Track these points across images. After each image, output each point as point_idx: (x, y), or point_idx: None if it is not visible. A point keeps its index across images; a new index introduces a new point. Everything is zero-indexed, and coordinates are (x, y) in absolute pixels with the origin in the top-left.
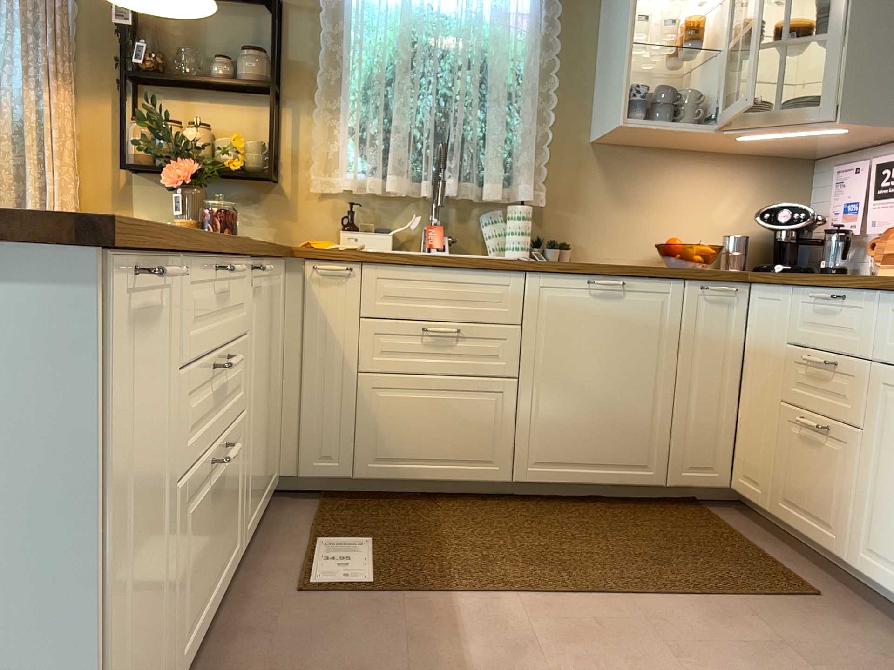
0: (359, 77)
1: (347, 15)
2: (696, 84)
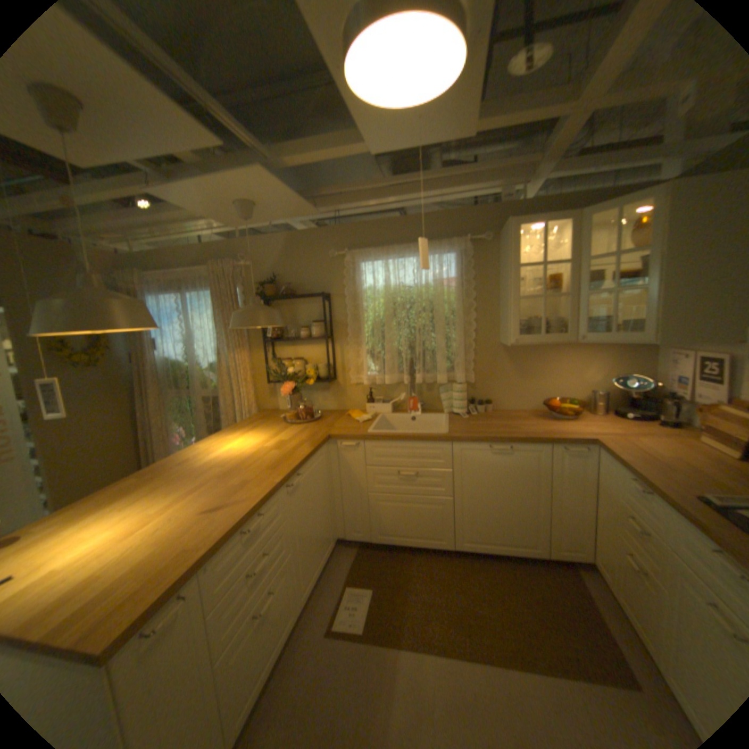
0: (367, 325)
1: (358, 295)
2: (563, 306)
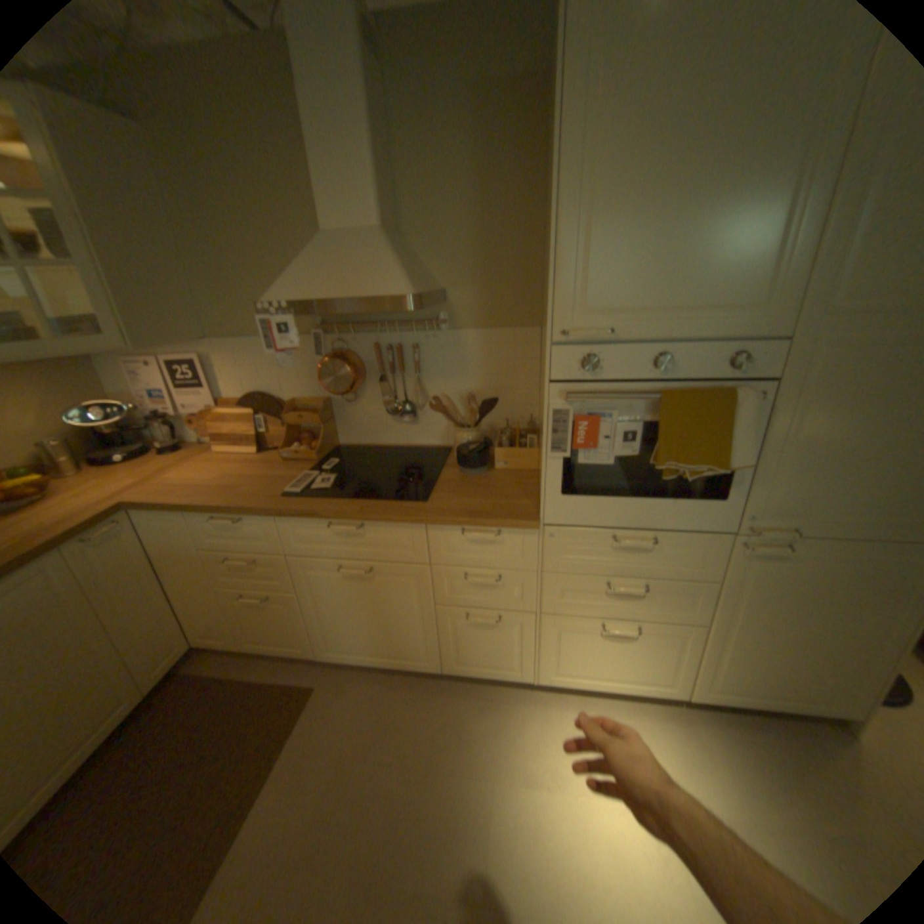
0: None
1: None
2: None
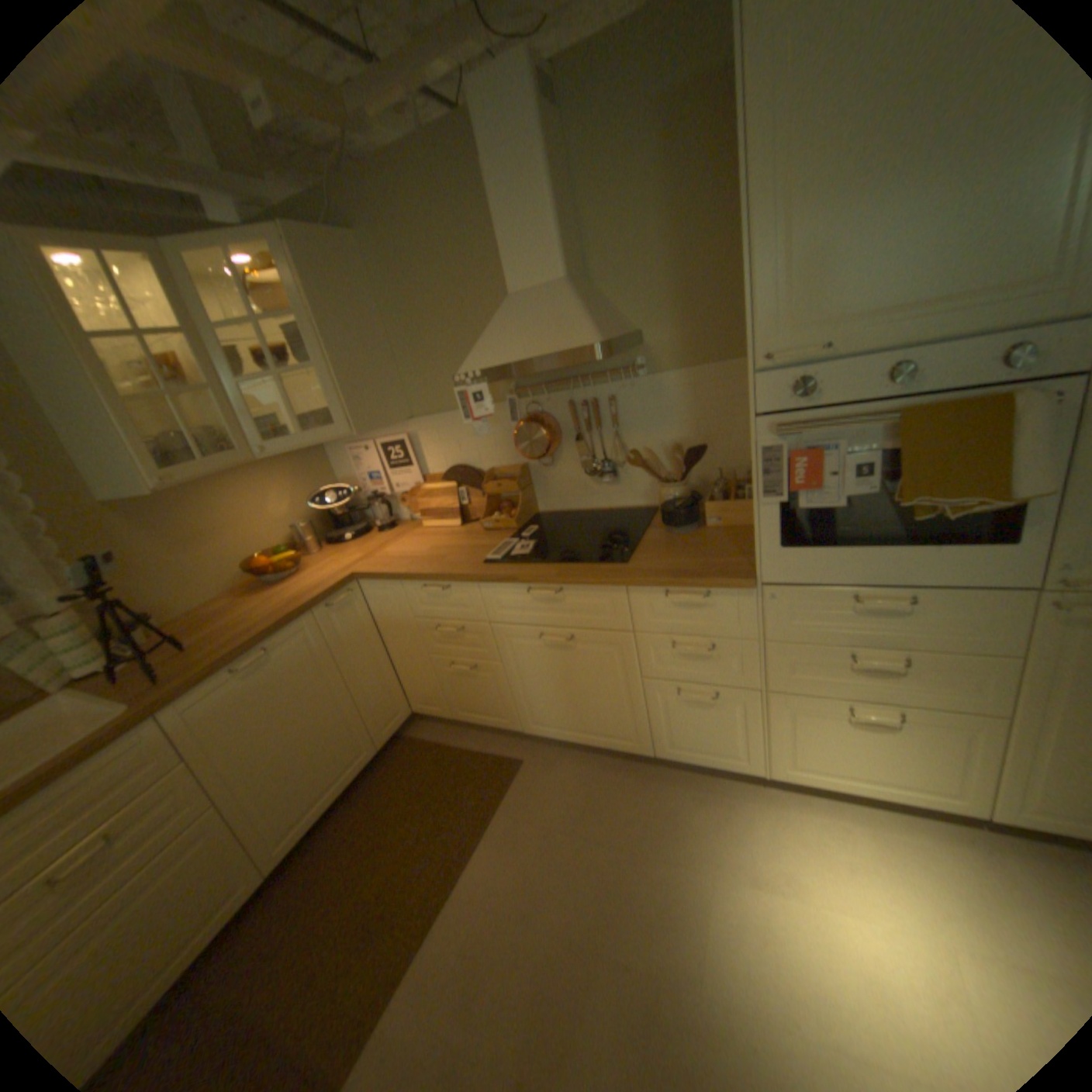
0: None
1: None
2: (190, 412)
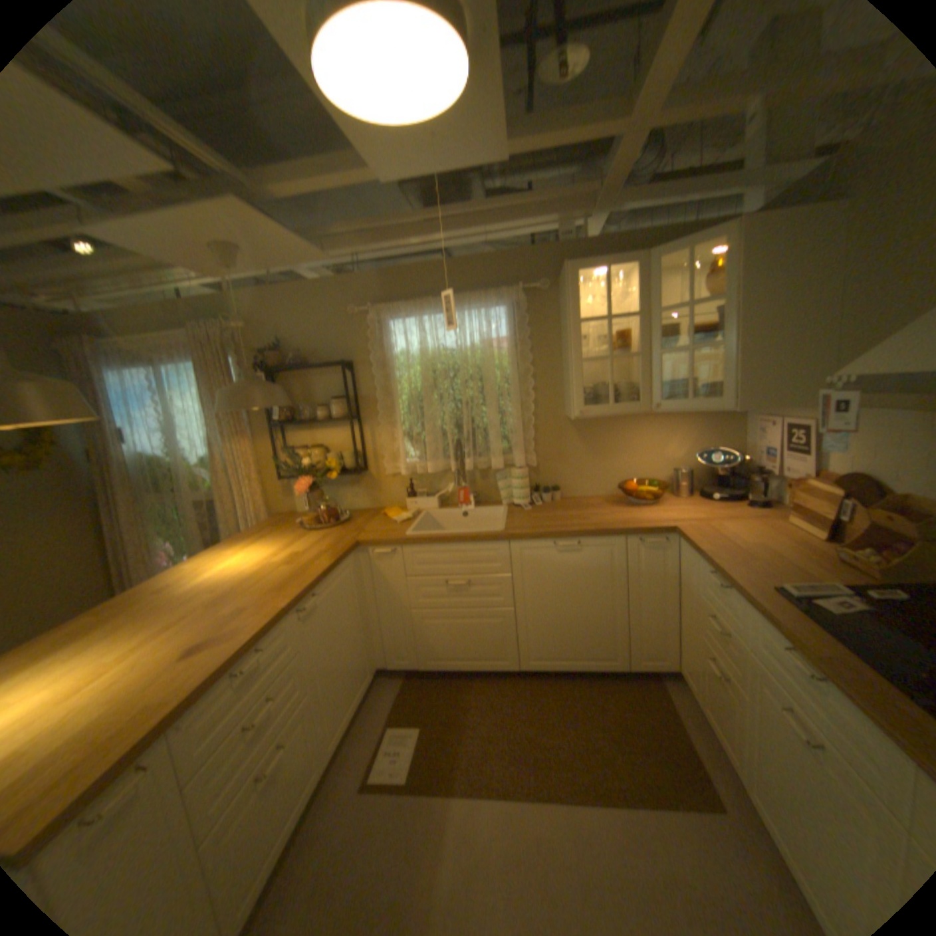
0: (403, 401)
1: (389, 363)
2: (635, 369)
